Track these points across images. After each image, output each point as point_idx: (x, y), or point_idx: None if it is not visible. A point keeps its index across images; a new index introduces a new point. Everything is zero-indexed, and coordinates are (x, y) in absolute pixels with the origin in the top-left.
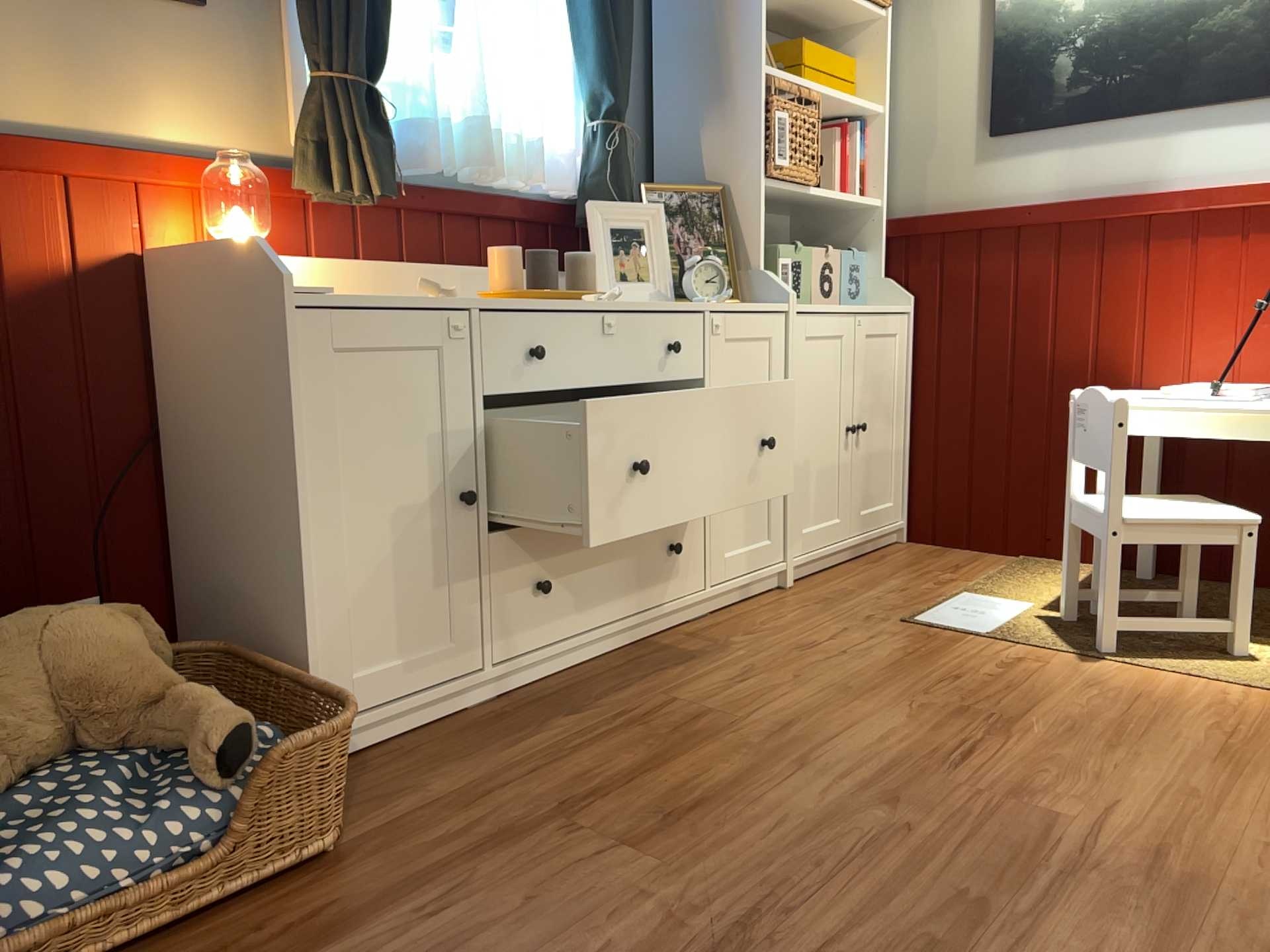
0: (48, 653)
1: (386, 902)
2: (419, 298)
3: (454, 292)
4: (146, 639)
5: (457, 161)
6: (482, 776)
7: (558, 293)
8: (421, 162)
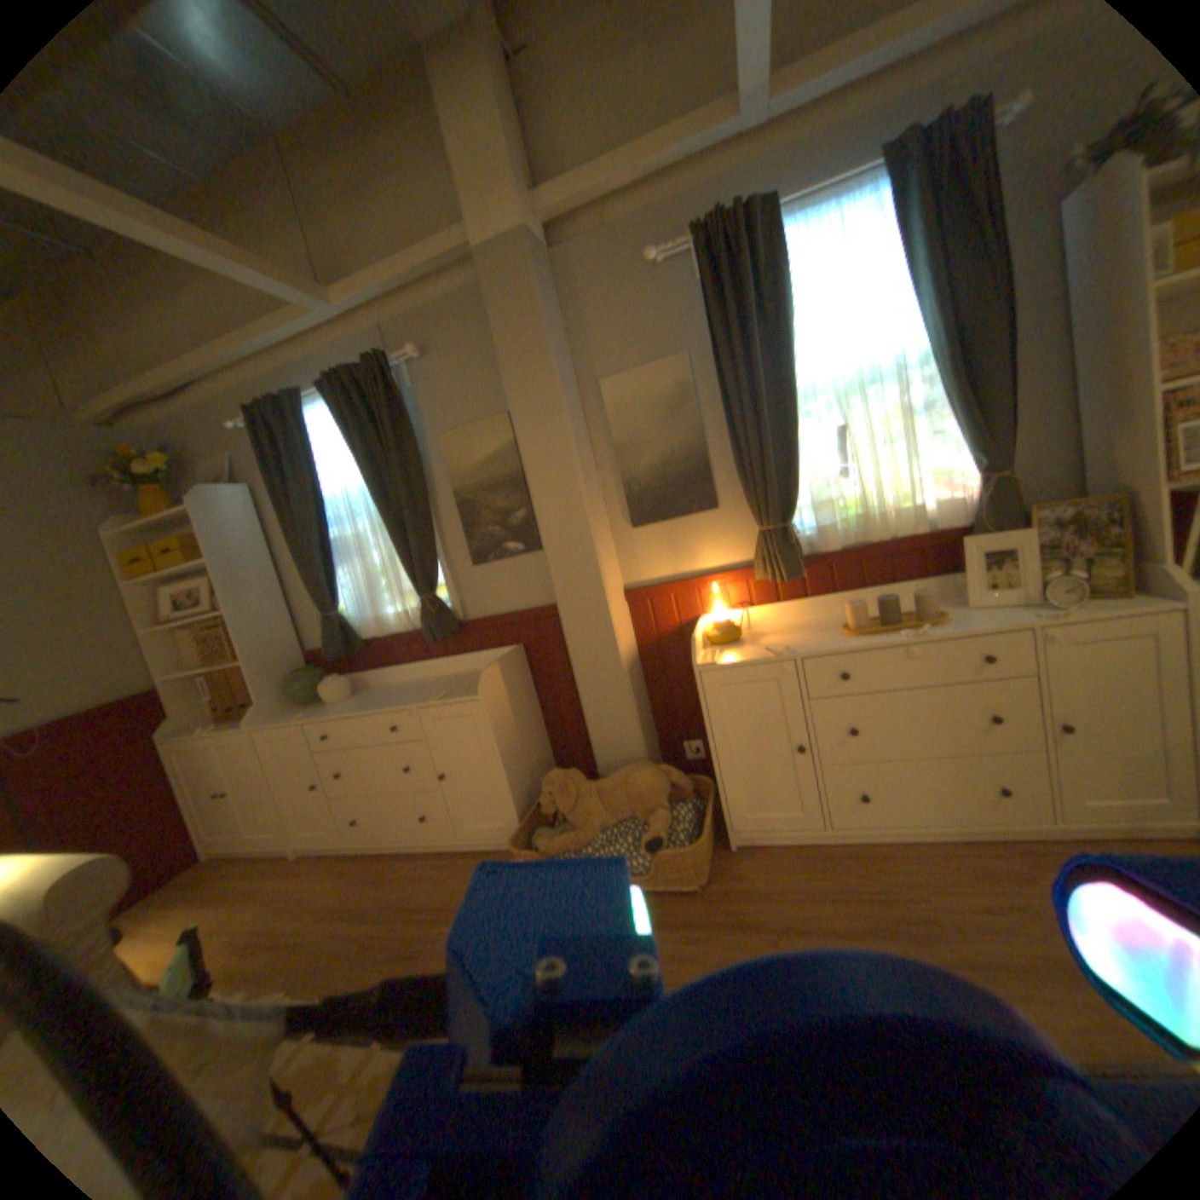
0: (630, 784)
1: (688, 925)
2: (774, 650)
3: (788, 649)
4: (664, 783)
5: (858, 534)
6: (780, 889)
7: (886, 628)
8: (826, 547)
